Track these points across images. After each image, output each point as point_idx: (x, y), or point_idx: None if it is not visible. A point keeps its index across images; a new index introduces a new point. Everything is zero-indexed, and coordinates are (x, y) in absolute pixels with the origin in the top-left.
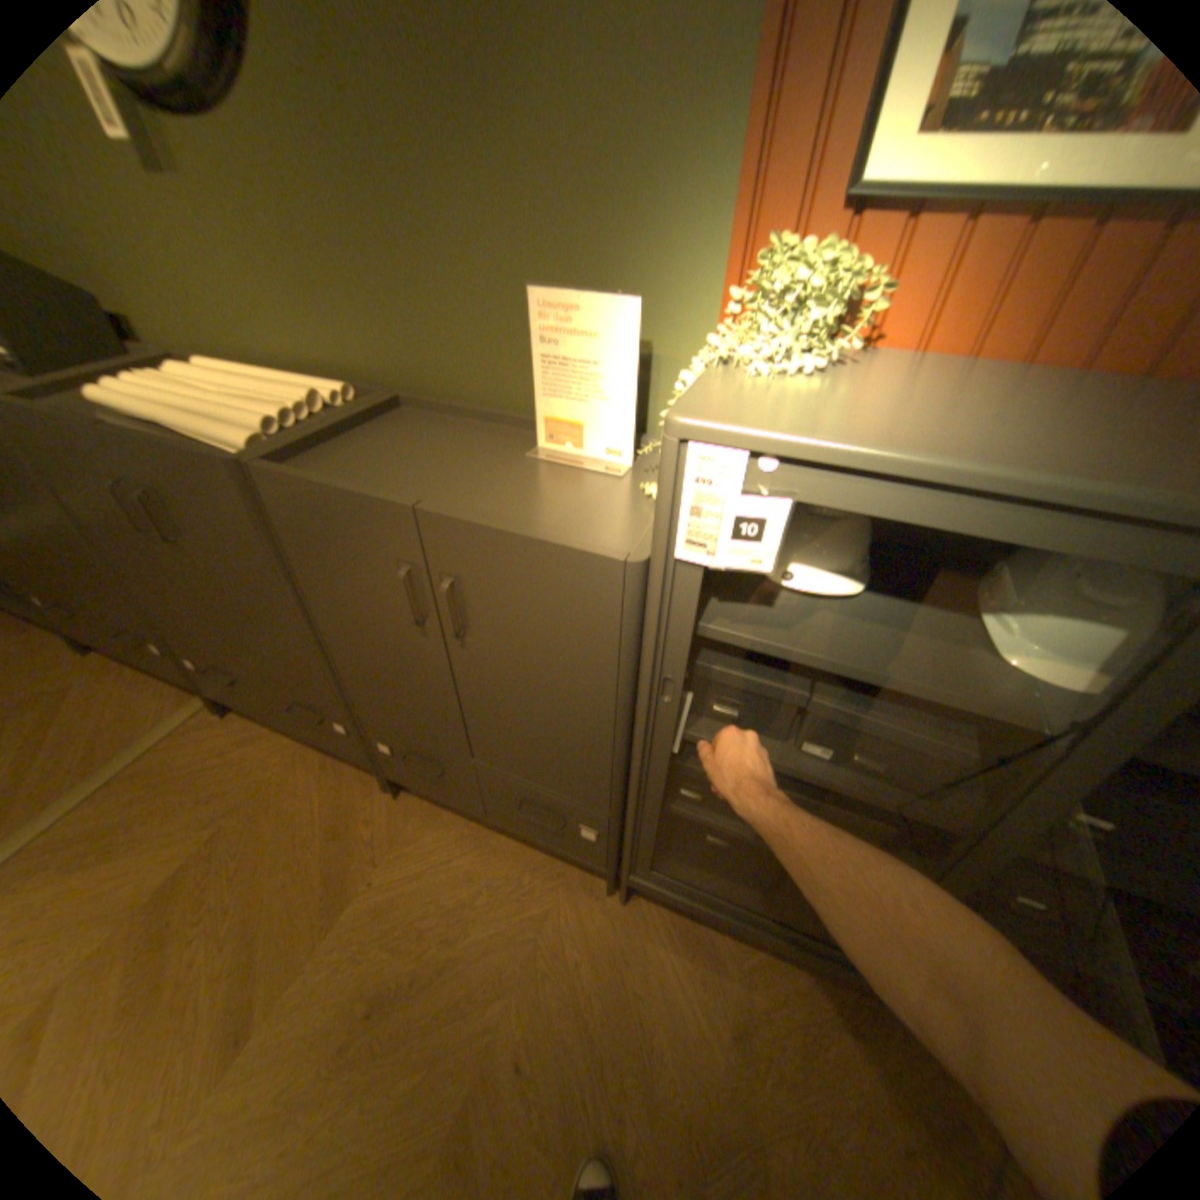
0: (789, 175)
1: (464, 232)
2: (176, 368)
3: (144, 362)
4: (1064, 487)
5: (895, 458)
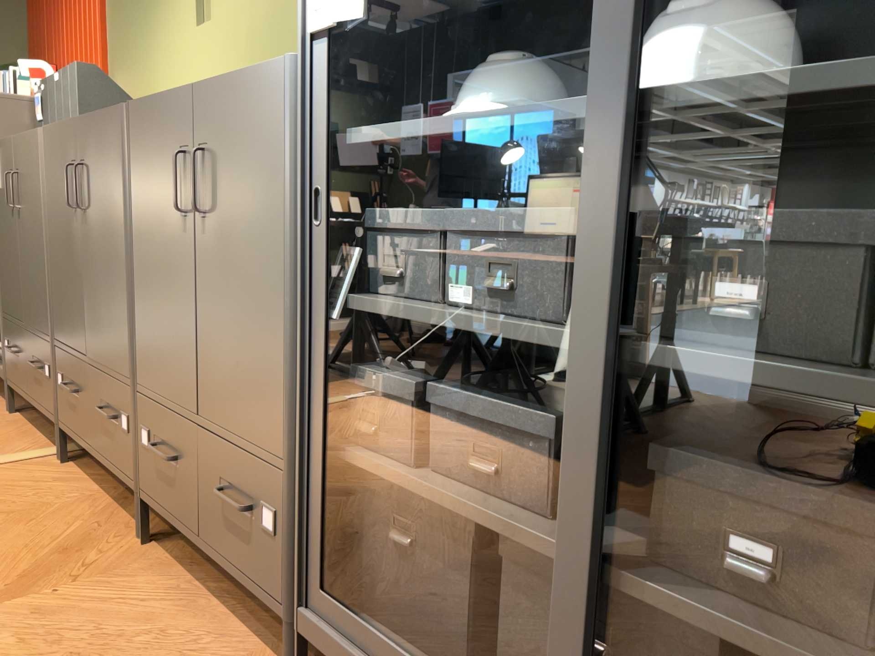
0: None
1: None
2: None
3: None
4: None
5: None
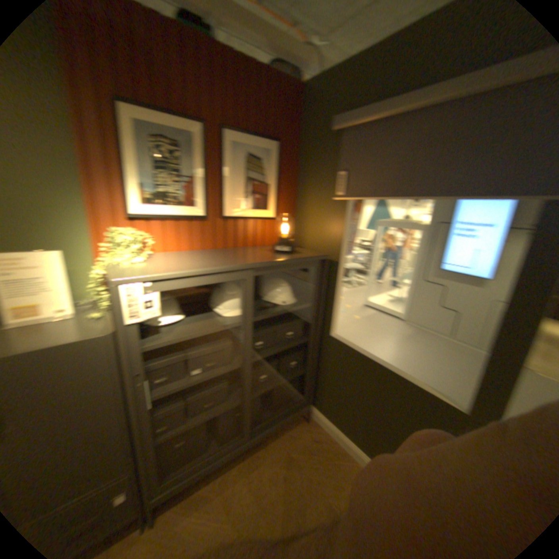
0: (102, 211)
1: None
2: None
3: None
4: (211, 268)
5: (177, 272)
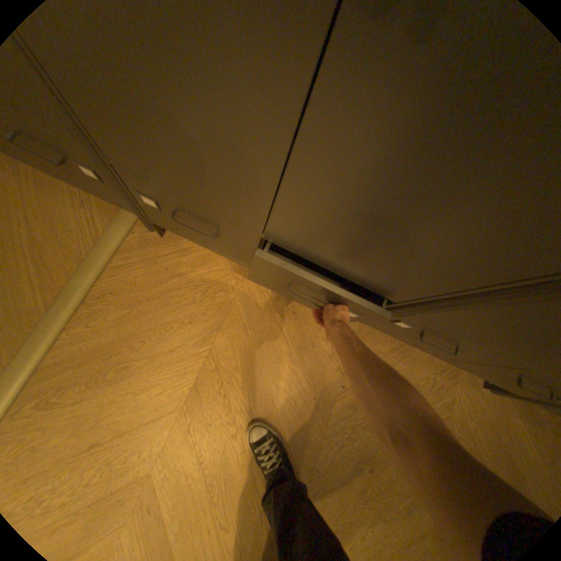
0: None
1: None
2: None
3: None
4: None
5: None
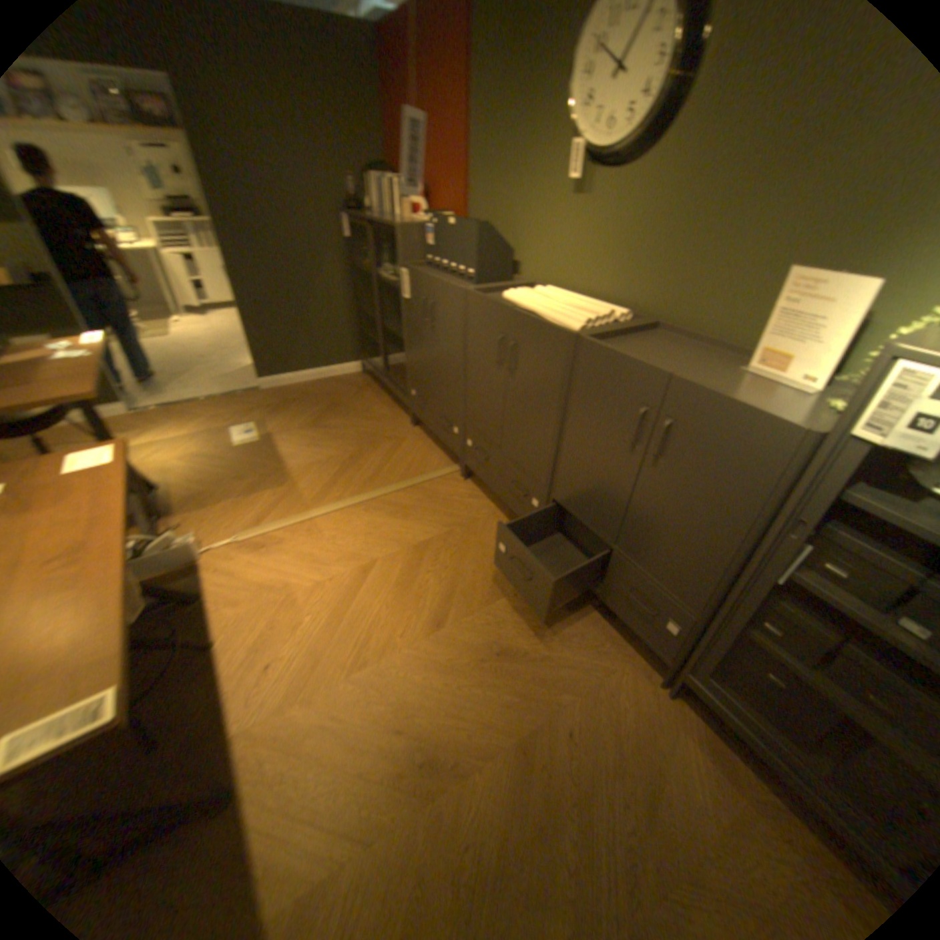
0: None
1: (754, 230)
2: (538, 288)
3: (520, 283)
4: None
5: None
